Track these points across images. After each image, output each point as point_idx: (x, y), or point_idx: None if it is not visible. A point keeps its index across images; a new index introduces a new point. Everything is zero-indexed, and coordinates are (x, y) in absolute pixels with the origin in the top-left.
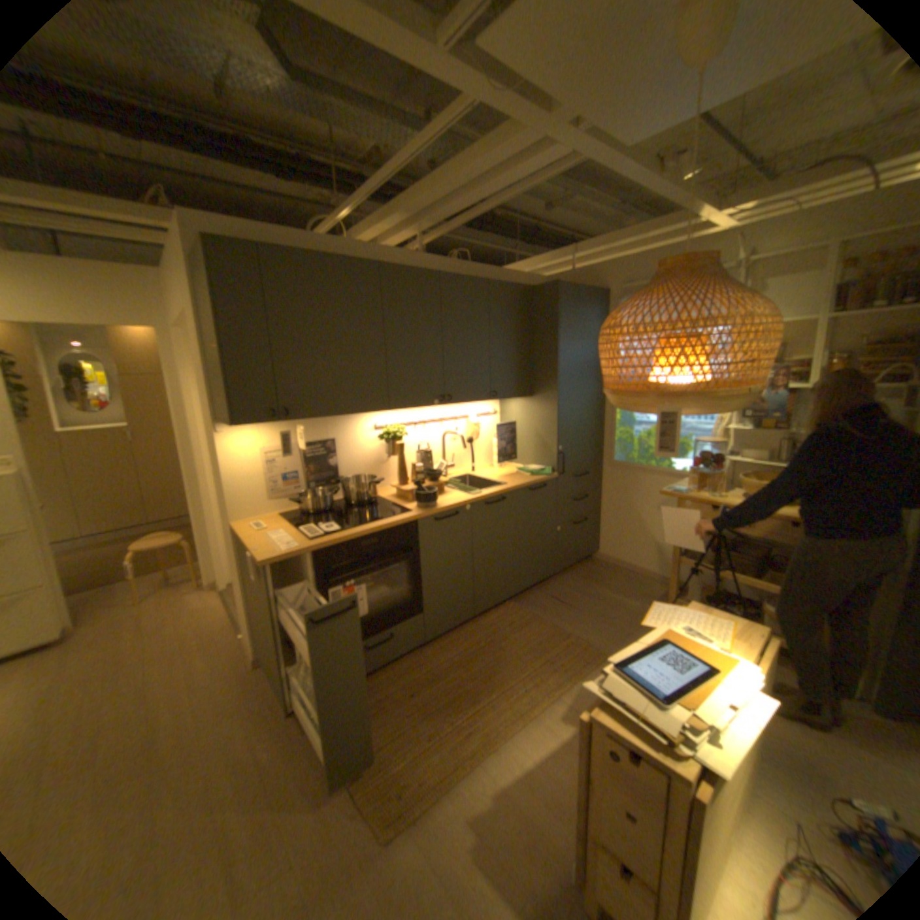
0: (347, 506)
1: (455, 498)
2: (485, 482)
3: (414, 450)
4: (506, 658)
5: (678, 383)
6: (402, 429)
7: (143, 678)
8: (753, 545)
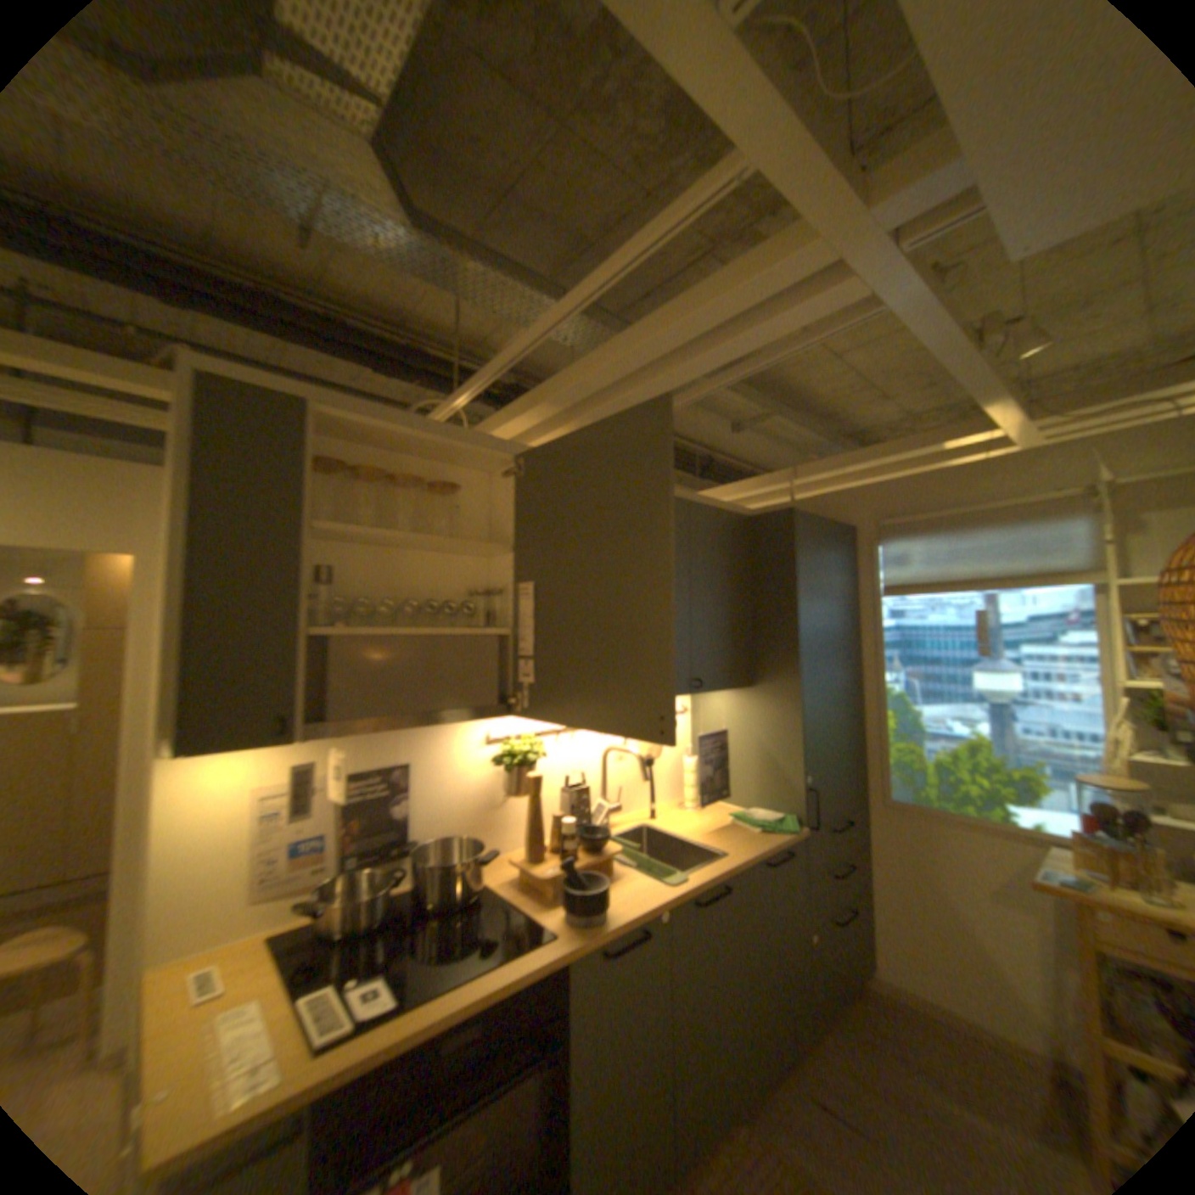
0: (416, 915)
1: (640, 895)
2: (681, 845)
3: (553, 782)
4: None
5: None
6: (536, 745)
7: None
8: None
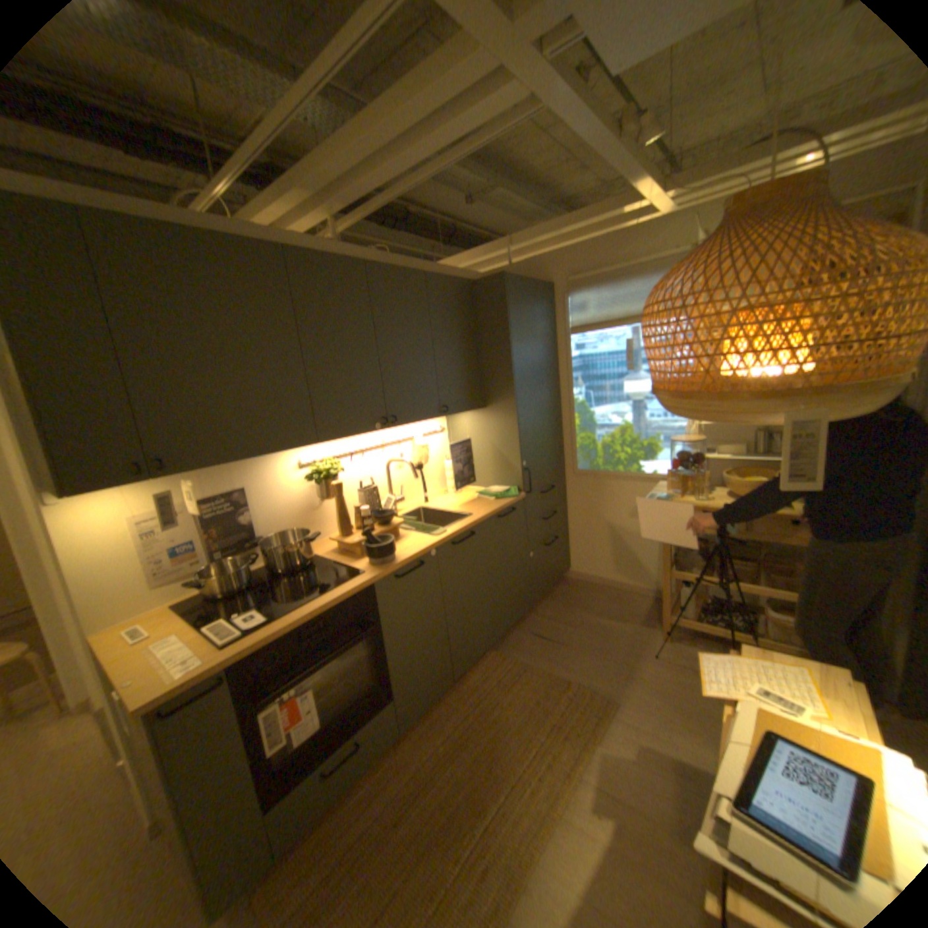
0: (272, 577)
1: (416, 543)
2: (445, 514)
3: (353, 487)
4: (503, 732)
5: (819, 371)
6: (336, 464)
7: None
8: (739, 546)
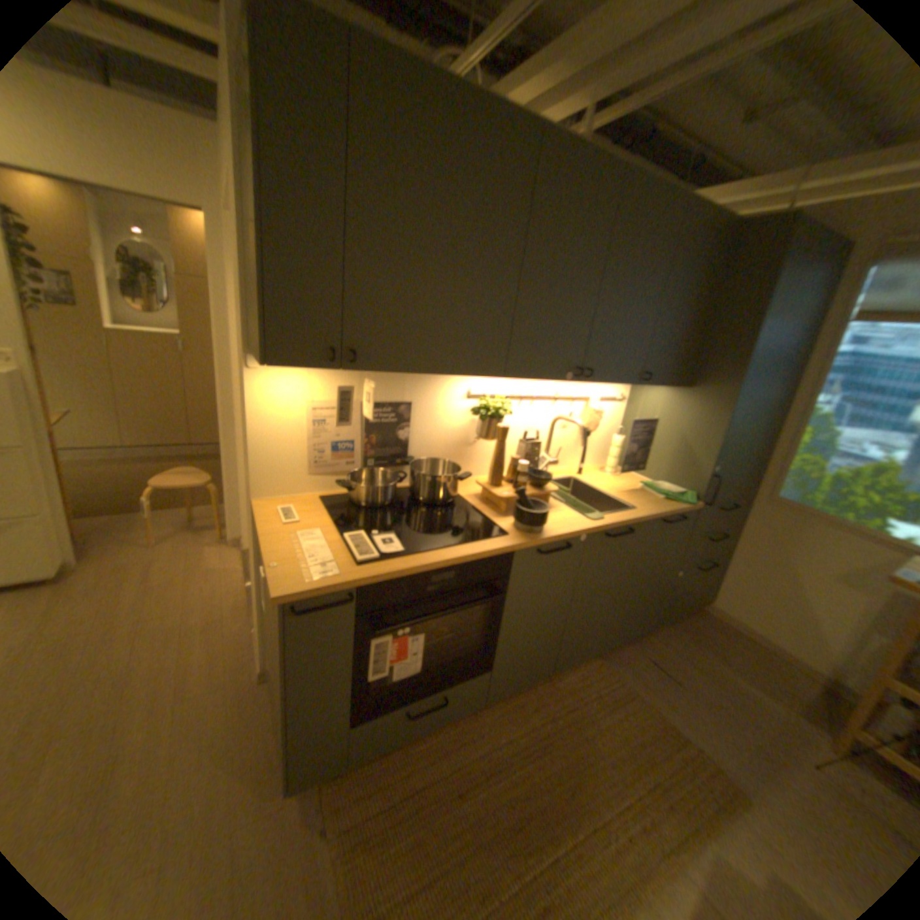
0: (414, 502)
1: (568, 520)
2: (600, 495)
3: (514, 434)
4: (597, 759)
5: None
6: (507, 404)
7: (129, 658)
8: None
